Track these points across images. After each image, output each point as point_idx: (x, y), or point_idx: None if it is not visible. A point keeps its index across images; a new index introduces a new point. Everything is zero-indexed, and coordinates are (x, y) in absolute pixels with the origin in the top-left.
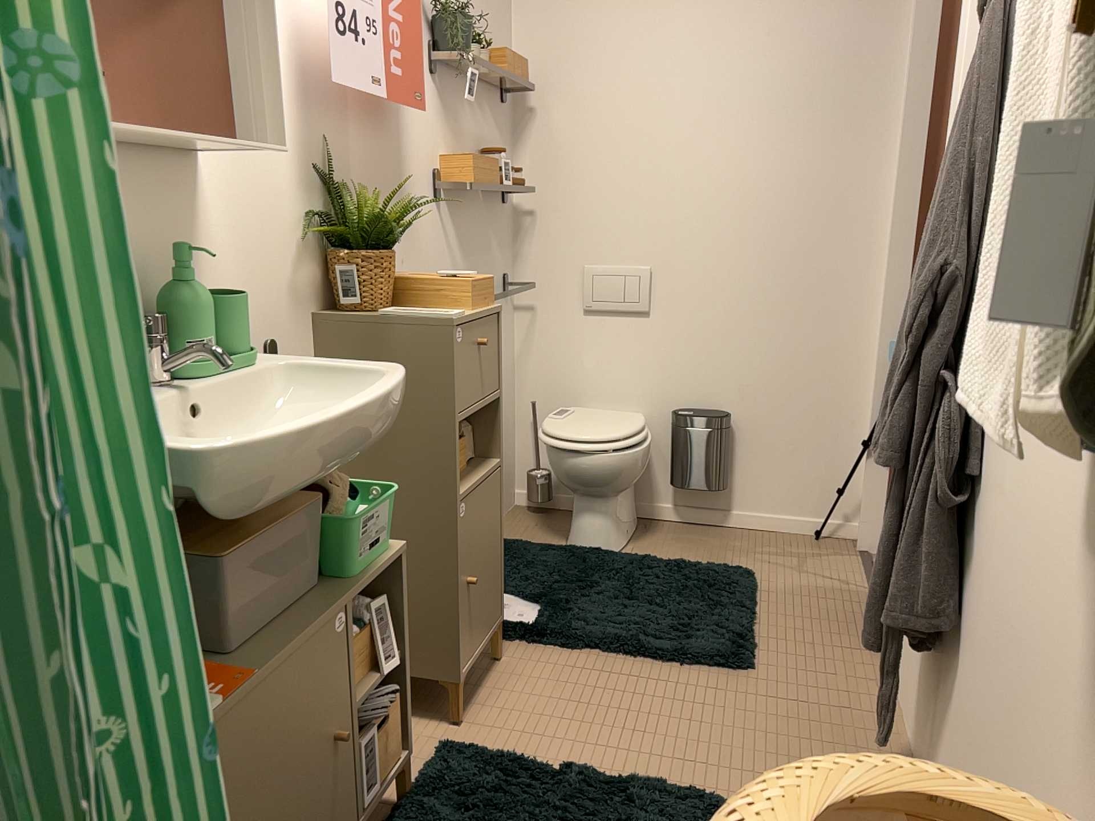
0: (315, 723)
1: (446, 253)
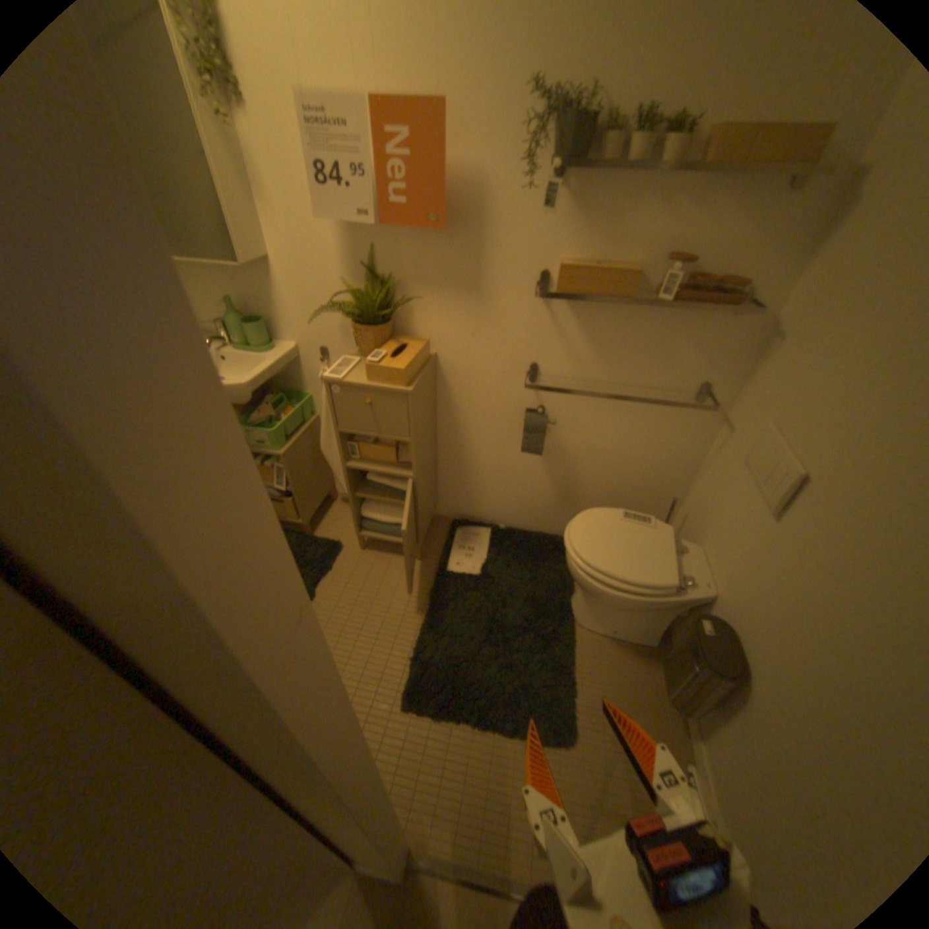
0: None
1: (549, 337)
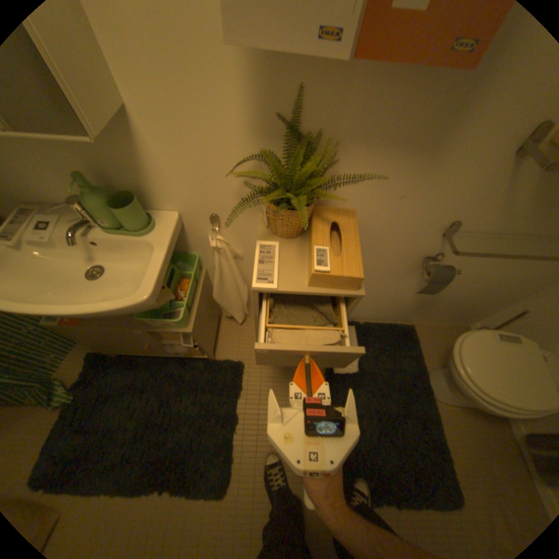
0: (125, 340)
1: (493, 195)
